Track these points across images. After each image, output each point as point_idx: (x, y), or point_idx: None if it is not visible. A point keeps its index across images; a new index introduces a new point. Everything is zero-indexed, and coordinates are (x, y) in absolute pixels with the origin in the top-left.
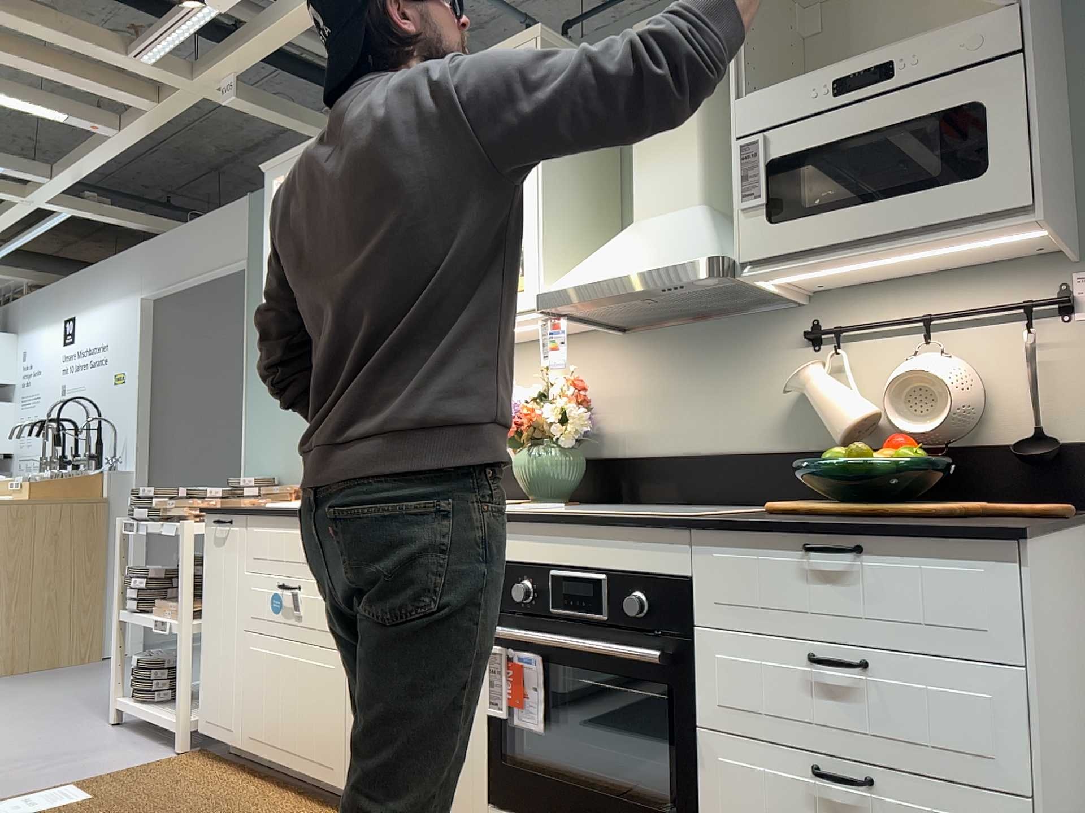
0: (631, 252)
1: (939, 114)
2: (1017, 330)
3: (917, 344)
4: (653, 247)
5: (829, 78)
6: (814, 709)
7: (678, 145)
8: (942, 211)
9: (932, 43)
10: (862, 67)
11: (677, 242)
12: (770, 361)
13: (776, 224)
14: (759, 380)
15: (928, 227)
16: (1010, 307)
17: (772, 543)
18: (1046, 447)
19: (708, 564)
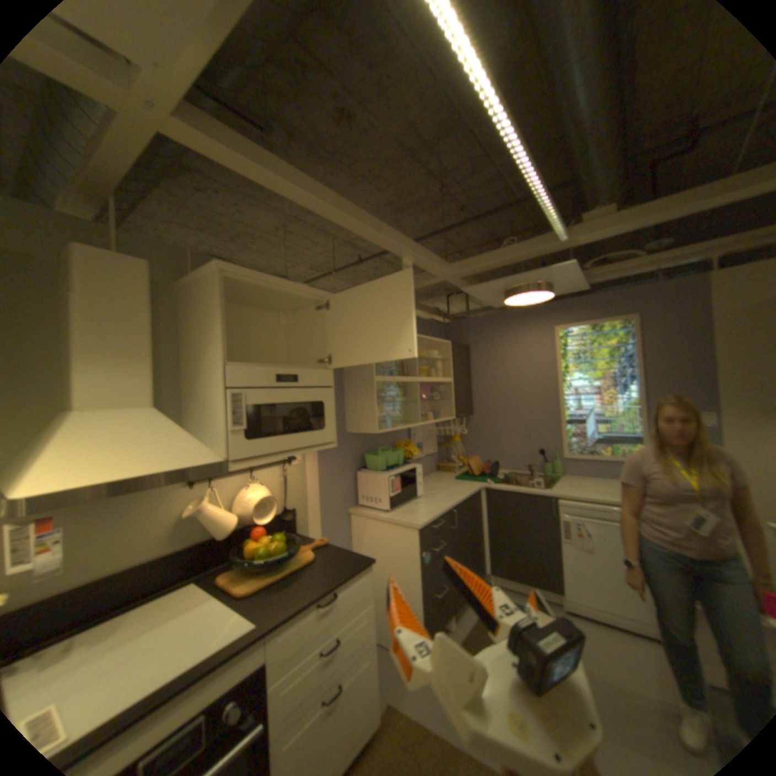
0: (128, 449)
1: (313, 402)
2: (283, 472)
3: (243, 479)
4: (152, 446)
5: (277, 372)
6: (322, 678)
7: (136, 360)
8: (315, 441)
9: (312, 373)
10: (289, 373)
11: (174, 443)
12: (162, 499)
13: (251, 440)
14: (153, 513)
15: (307, 446)
16: (281, 462)
17: (305, 615)
18: (292, 515)
19: (274, 649)
